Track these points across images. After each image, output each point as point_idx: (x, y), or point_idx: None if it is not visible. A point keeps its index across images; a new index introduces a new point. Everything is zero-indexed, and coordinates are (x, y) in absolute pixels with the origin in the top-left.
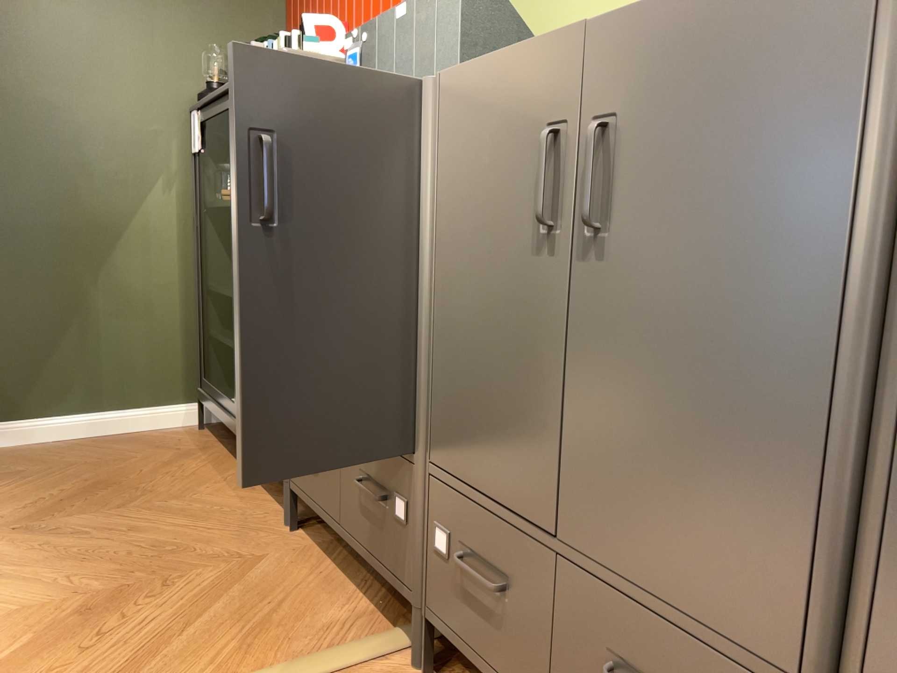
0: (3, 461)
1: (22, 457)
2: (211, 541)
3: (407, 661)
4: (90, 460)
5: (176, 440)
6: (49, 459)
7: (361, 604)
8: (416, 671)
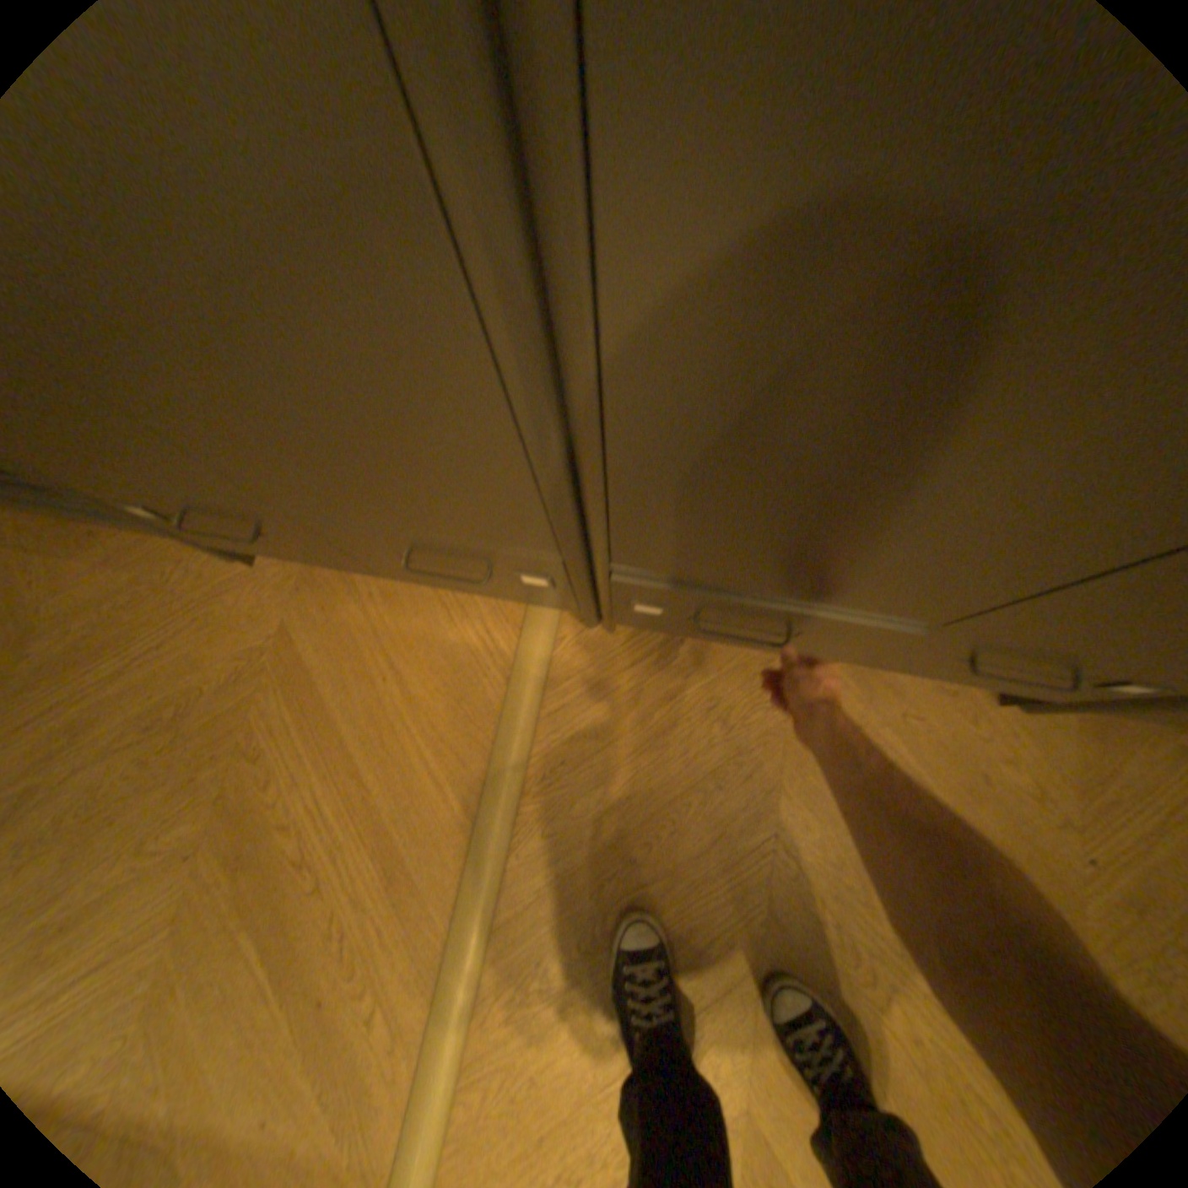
0: None
1: None
2: (194, 661)
3: (576, 624)
4: None
5: None
6: None
7: (459, 598)
8: (599, 632)
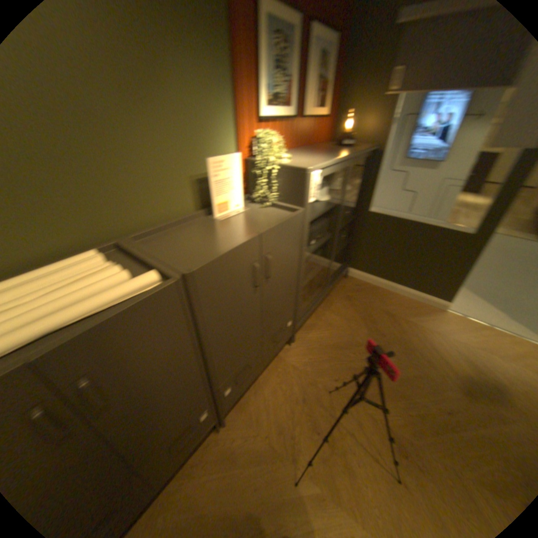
0: None
1: None
2: None
3: None
4: None
5: None
6: None
7: None
8: None
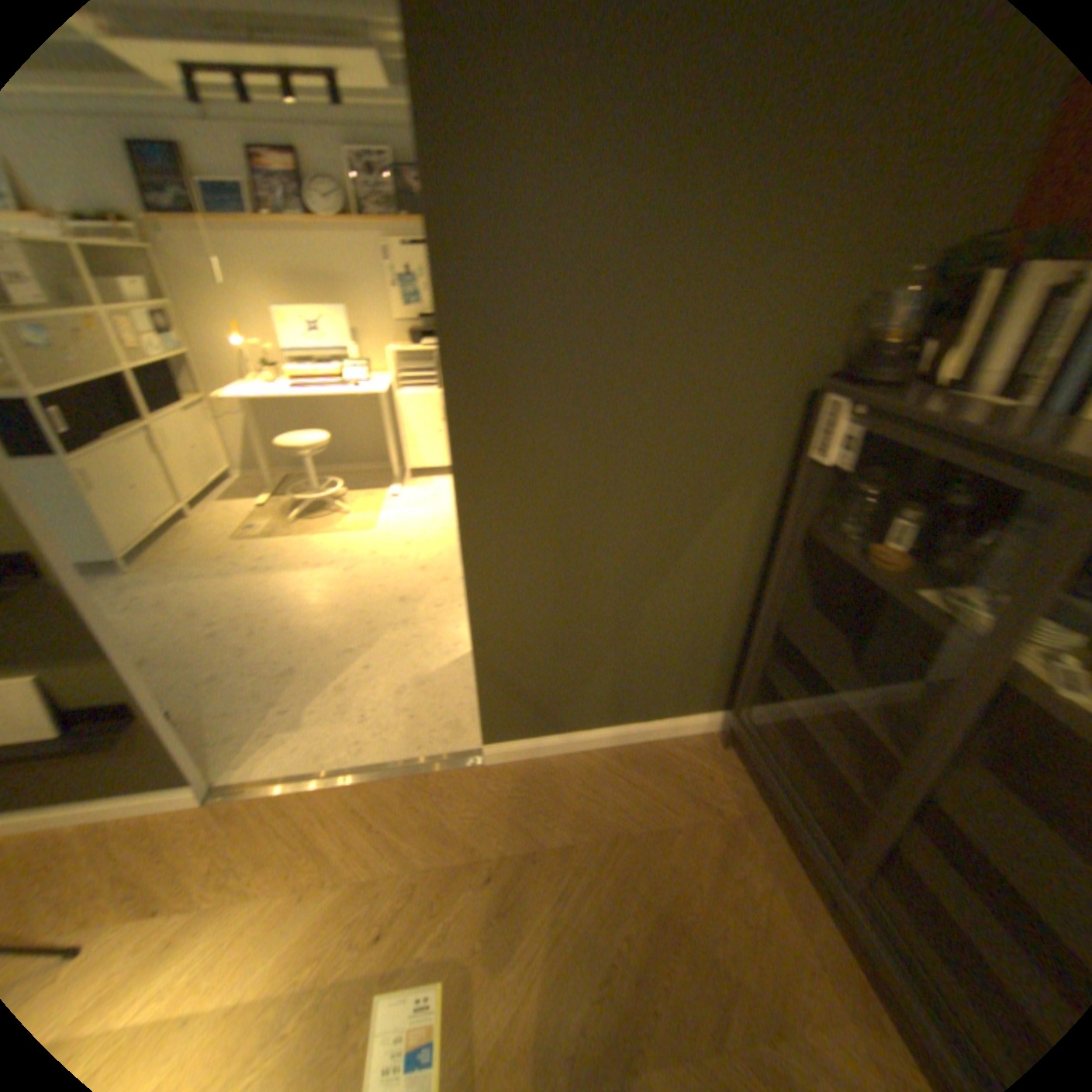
0: (545, 808)
1: (560, 795)
2: None
3: None
4: (632, 828)
5: (708, 780)
6: (587, 811)
7: None
8: None
